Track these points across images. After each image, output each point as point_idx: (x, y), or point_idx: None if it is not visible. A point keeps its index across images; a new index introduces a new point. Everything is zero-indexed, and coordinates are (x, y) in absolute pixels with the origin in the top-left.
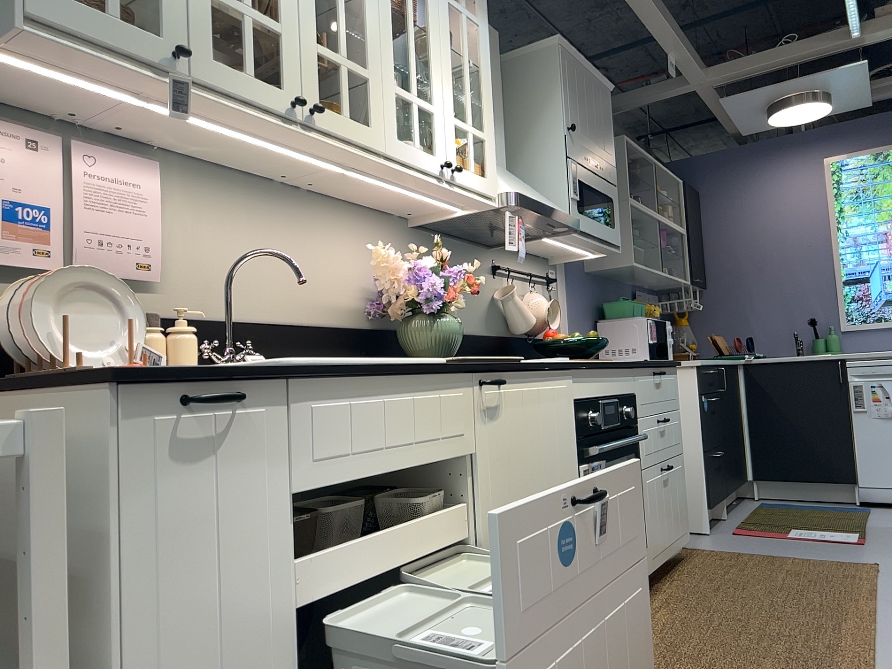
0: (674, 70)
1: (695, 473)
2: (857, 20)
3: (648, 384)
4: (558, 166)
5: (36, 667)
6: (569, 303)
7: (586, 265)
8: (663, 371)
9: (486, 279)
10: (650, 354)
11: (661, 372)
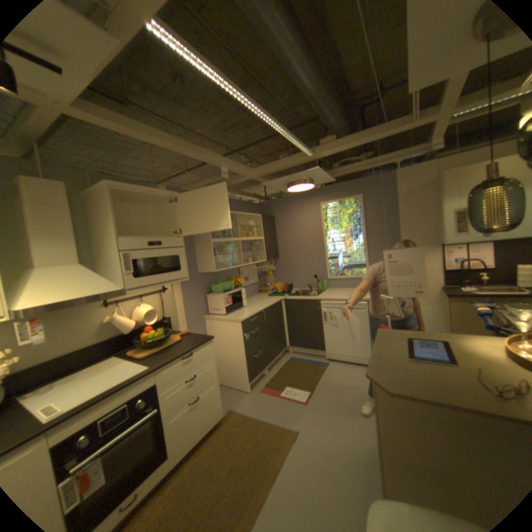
0: (226, 174)
1: (243, 368)
2: (306, 149)
3: (172, 370)
4: (115, 255)
5: None
6: (182, 294)
7: (198, 269)
8: (192, 352)
9: (94, 313)
10: (227, 311)
11: (184, 358)
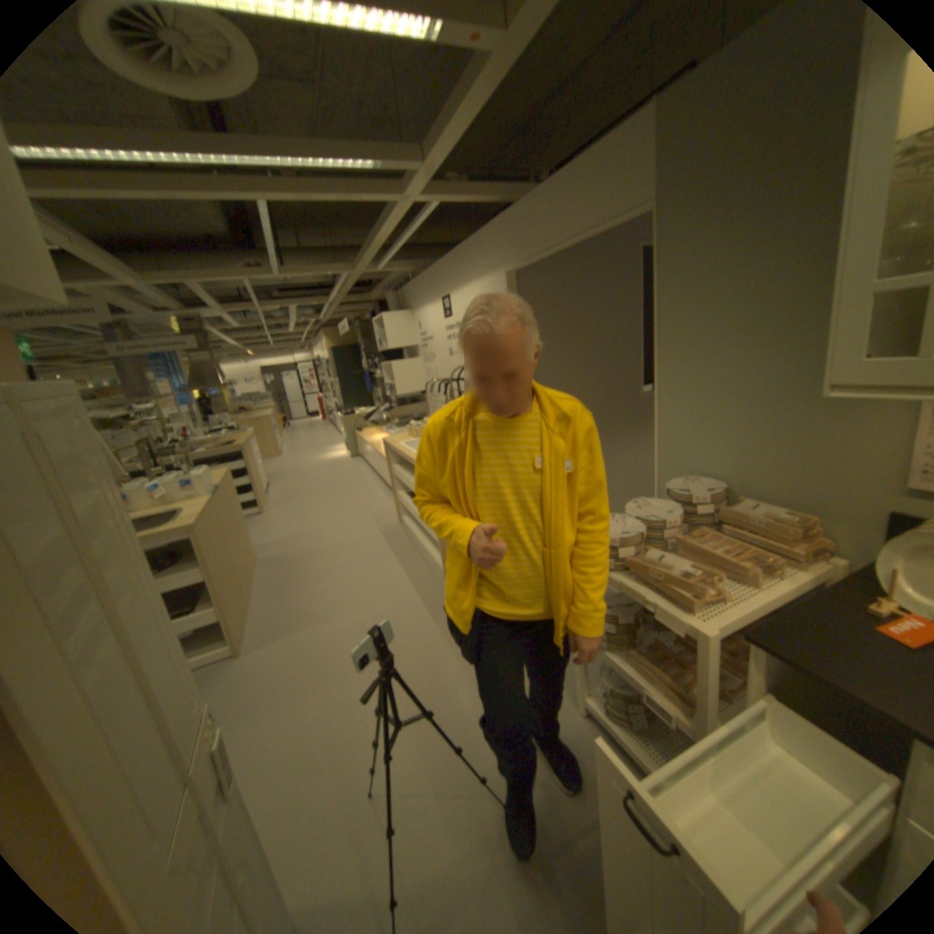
0: None
1: None
2: None
3: None
4: None
5: (702, 719)
6: None
7: None
8: None
9: None
10: None
11: None
